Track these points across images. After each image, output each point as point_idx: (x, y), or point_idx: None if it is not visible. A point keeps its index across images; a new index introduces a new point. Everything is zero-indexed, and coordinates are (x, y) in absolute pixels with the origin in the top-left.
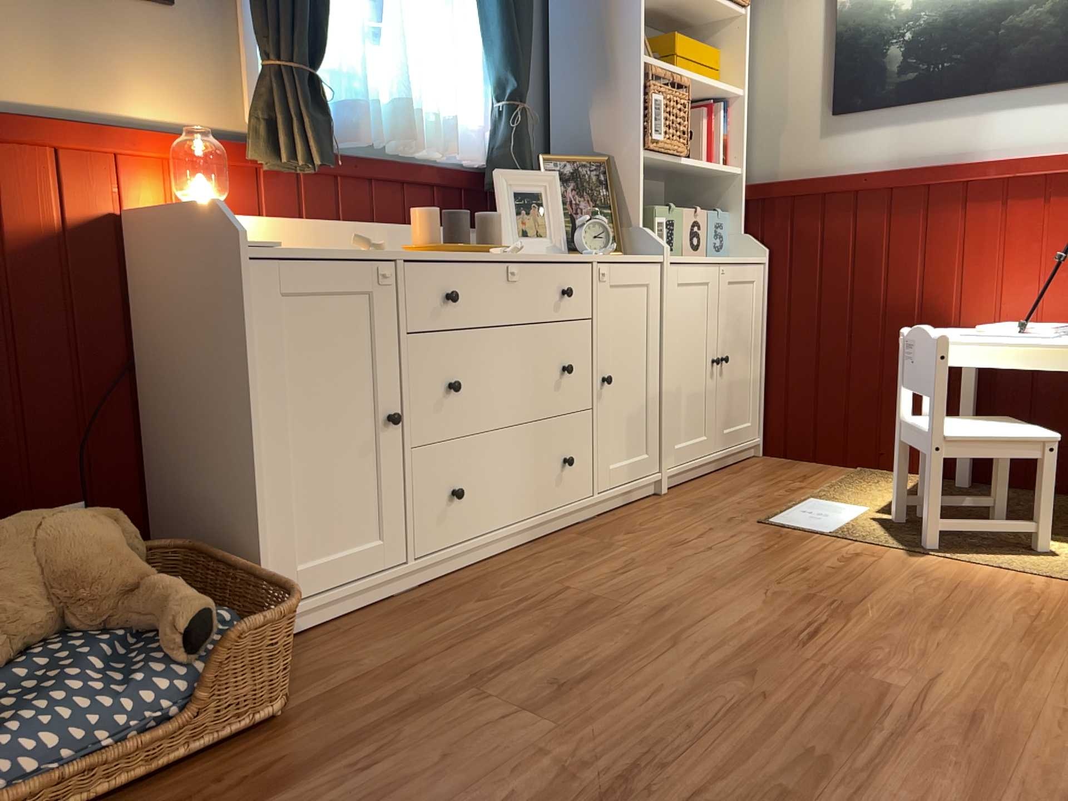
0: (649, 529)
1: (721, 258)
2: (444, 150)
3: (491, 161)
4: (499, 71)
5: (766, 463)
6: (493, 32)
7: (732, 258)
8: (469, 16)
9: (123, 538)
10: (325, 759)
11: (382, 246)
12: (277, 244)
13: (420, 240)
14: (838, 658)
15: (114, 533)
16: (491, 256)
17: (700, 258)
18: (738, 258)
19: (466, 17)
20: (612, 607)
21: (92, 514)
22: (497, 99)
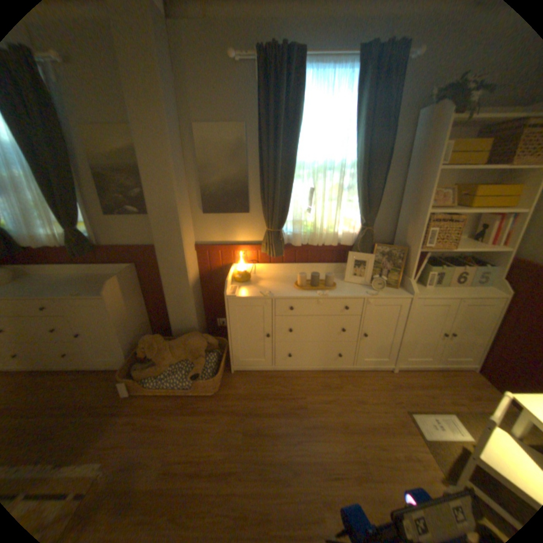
0: (363, 389)
1: (468, 294)
2: (331, 244)
3: (355, 244)
4: (360, 215)
5: (473, 380)
6: (360, 201)
7: (481, 294)
8: (353, 194)
9: (204, 344)
10: (206, 414)
11: (270, 294)
12: (236, 295)
13: (298, 283)
14: (329, 496)
15: (201, 344)
16: (313, 296)
17: (456, 292)
18: (487, 294)
19: (353, 194)
20: (305, 416)
21: (201, 338)
22: (360, 223)
